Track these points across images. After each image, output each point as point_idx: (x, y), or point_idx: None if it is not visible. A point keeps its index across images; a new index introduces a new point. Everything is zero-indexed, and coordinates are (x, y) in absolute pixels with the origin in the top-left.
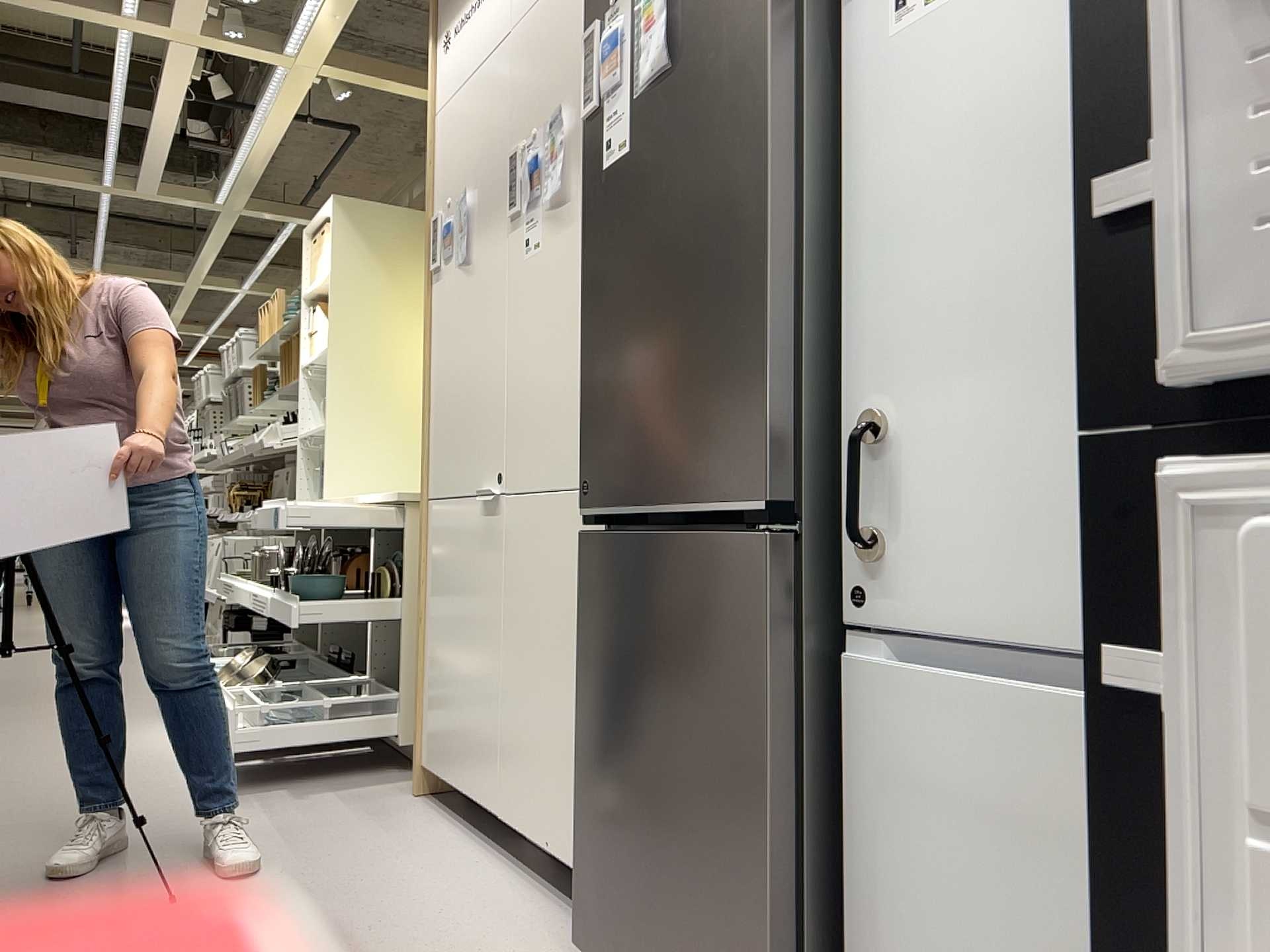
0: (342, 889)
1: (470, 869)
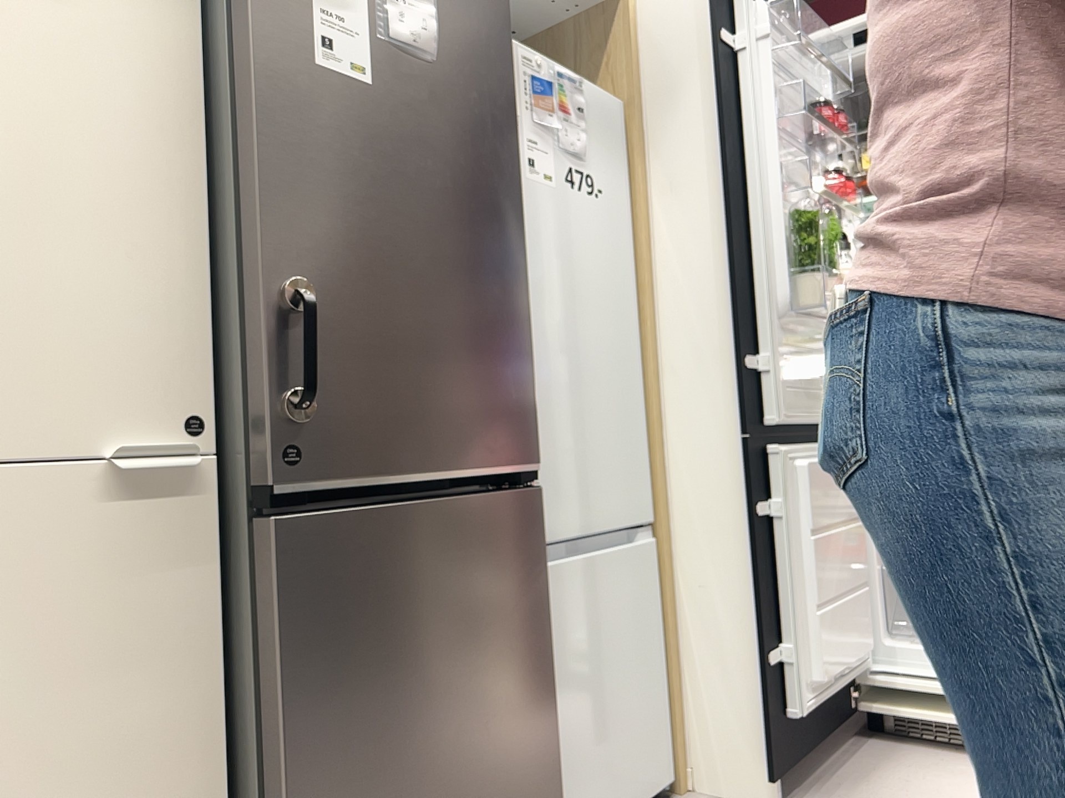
0: None
1: None
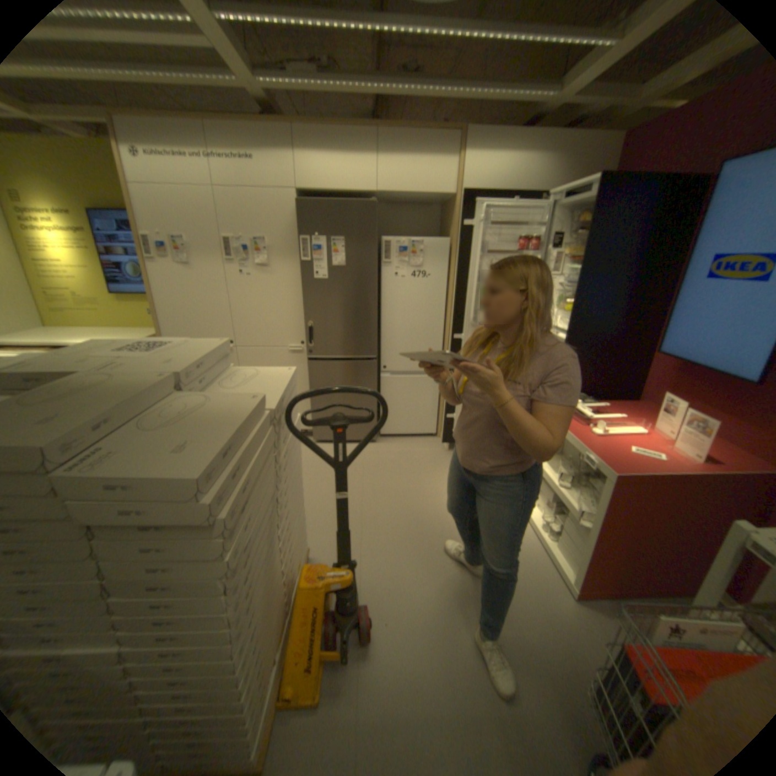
0: None
1: None
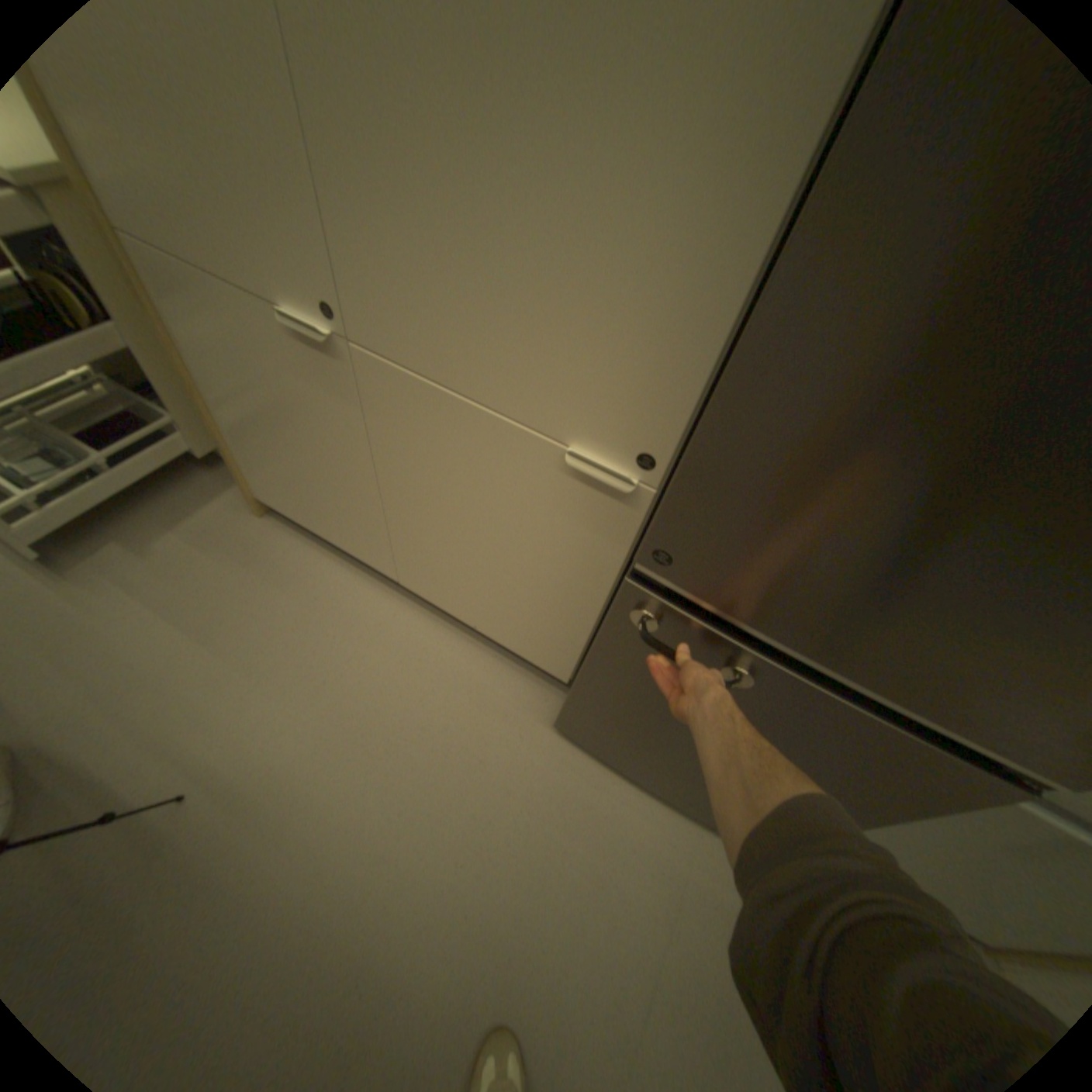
0: (313, 697)
1: (393, 624)
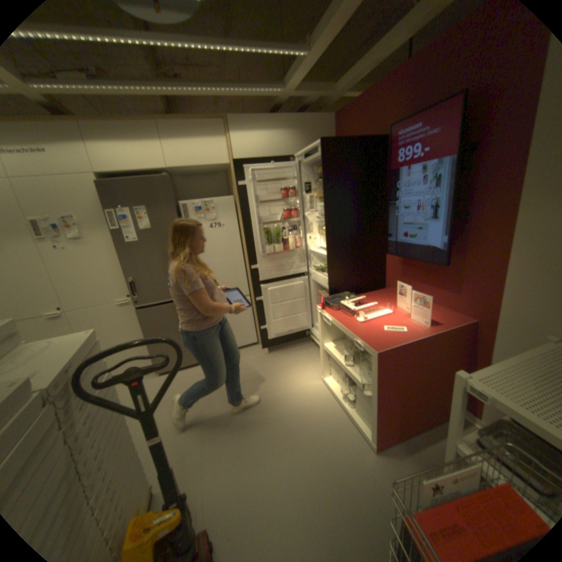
0: None
1: None
